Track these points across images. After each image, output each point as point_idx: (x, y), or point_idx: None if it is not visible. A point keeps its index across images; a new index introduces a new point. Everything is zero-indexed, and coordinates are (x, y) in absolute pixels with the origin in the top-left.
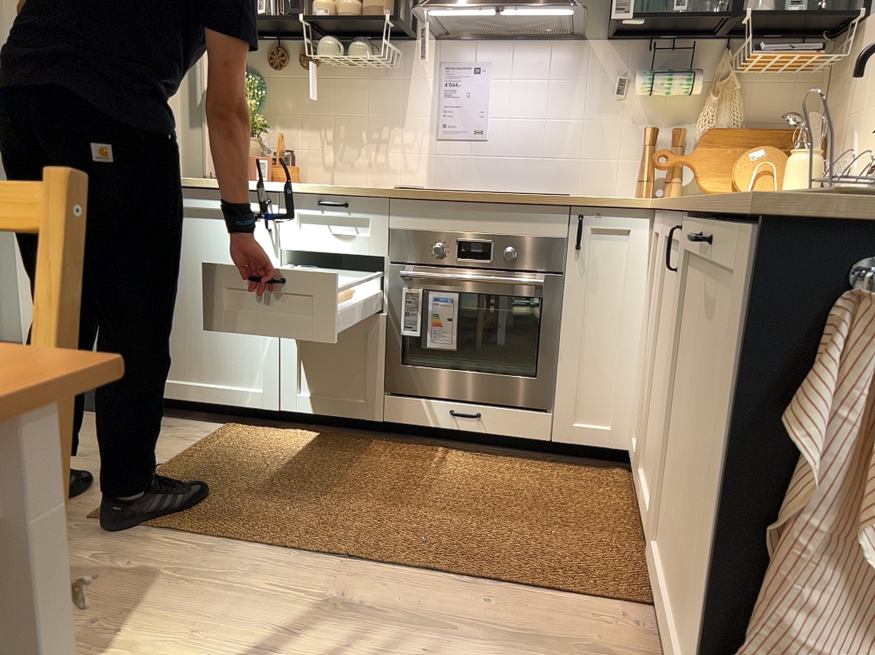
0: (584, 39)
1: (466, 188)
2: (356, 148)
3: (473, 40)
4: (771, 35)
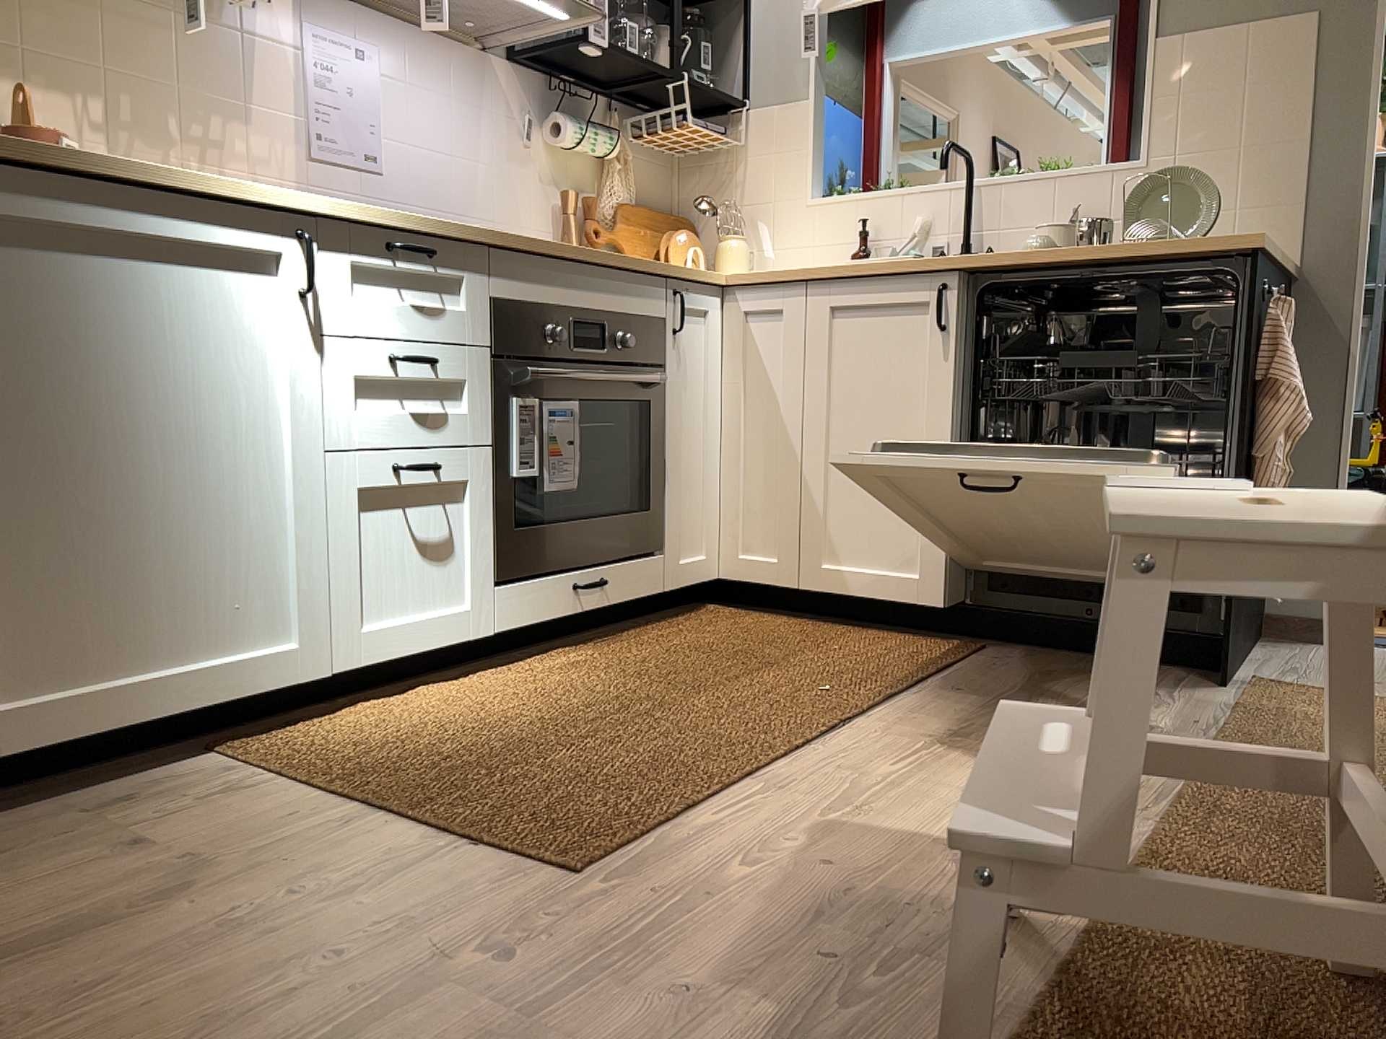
0: (487, 53)
1: None
2: (164, 153)
3: (337, 4)
4: (647, 105)
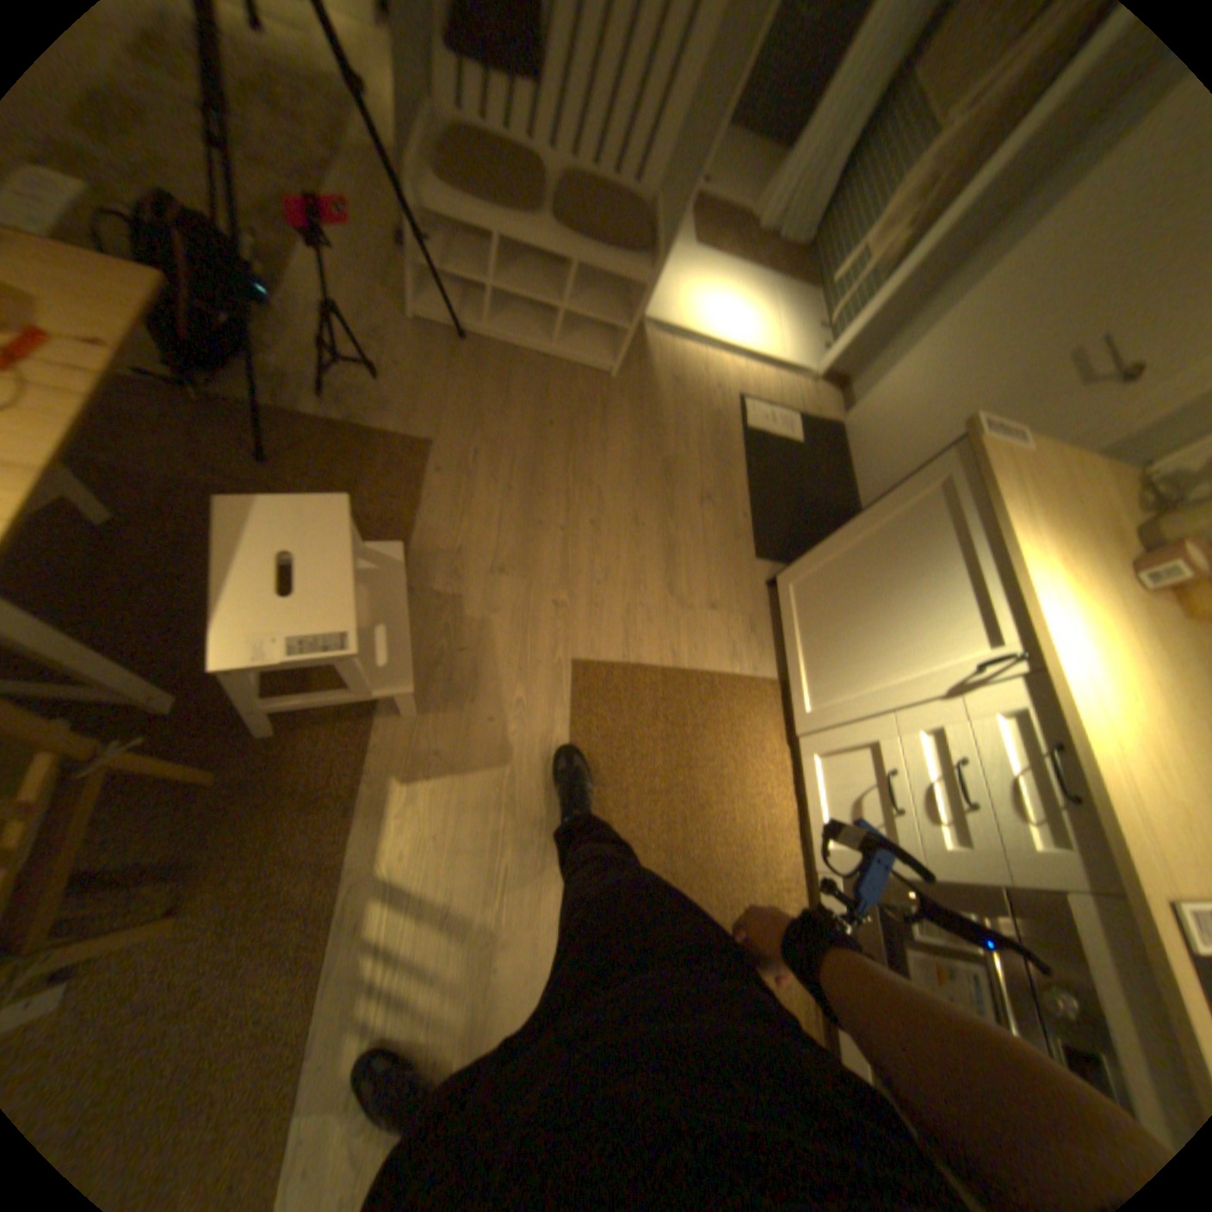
0: None
1: None
2: None
3: None
4: None
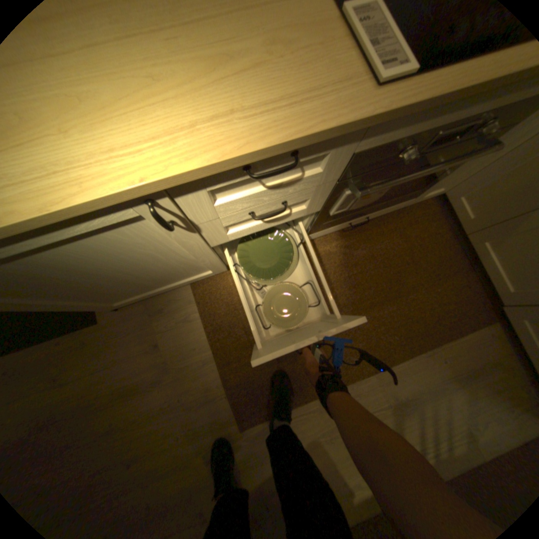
0: None
1: None
2: None
3: None
4: None
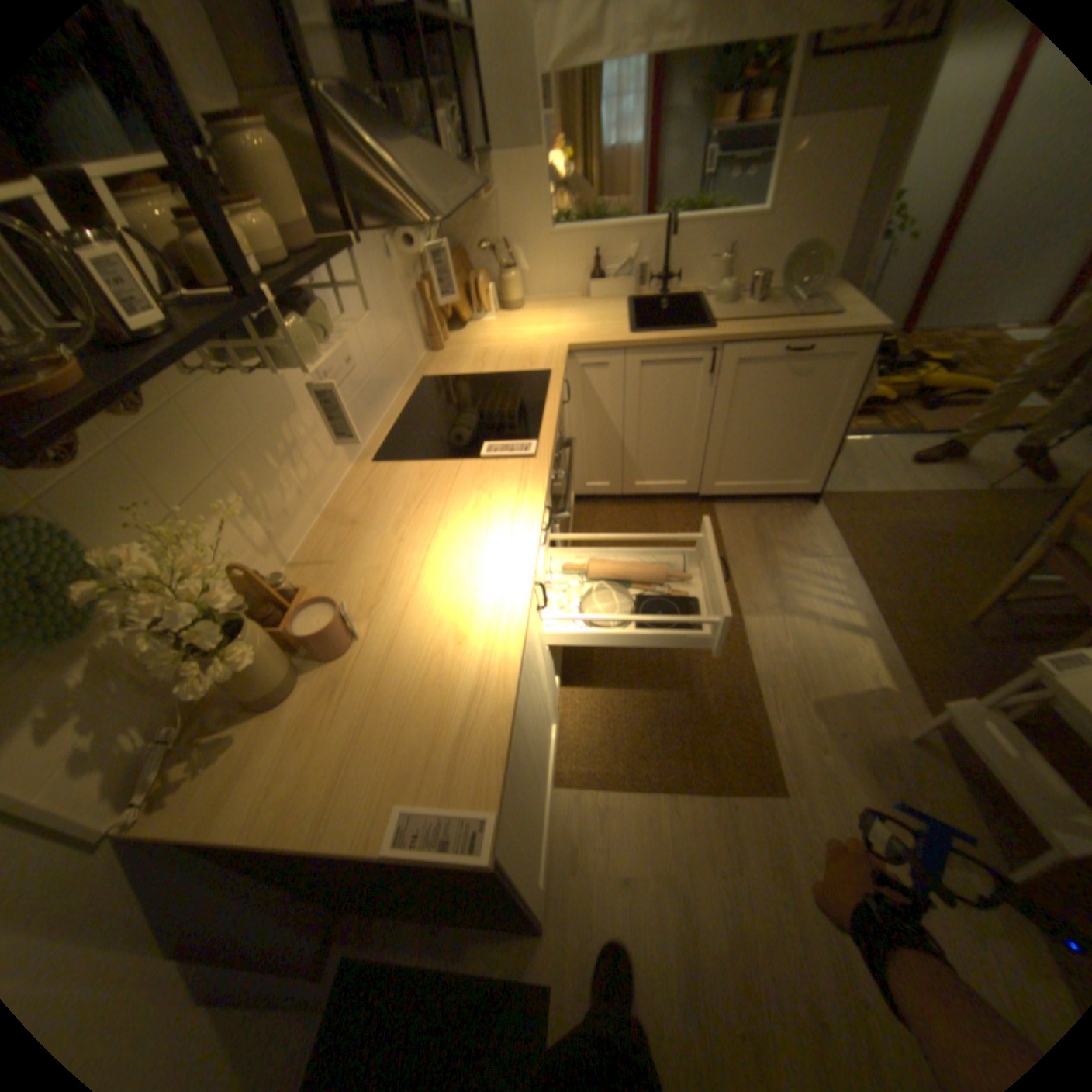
0: None
1: (369, 431)
2: (274, 485)
3: None
4: None
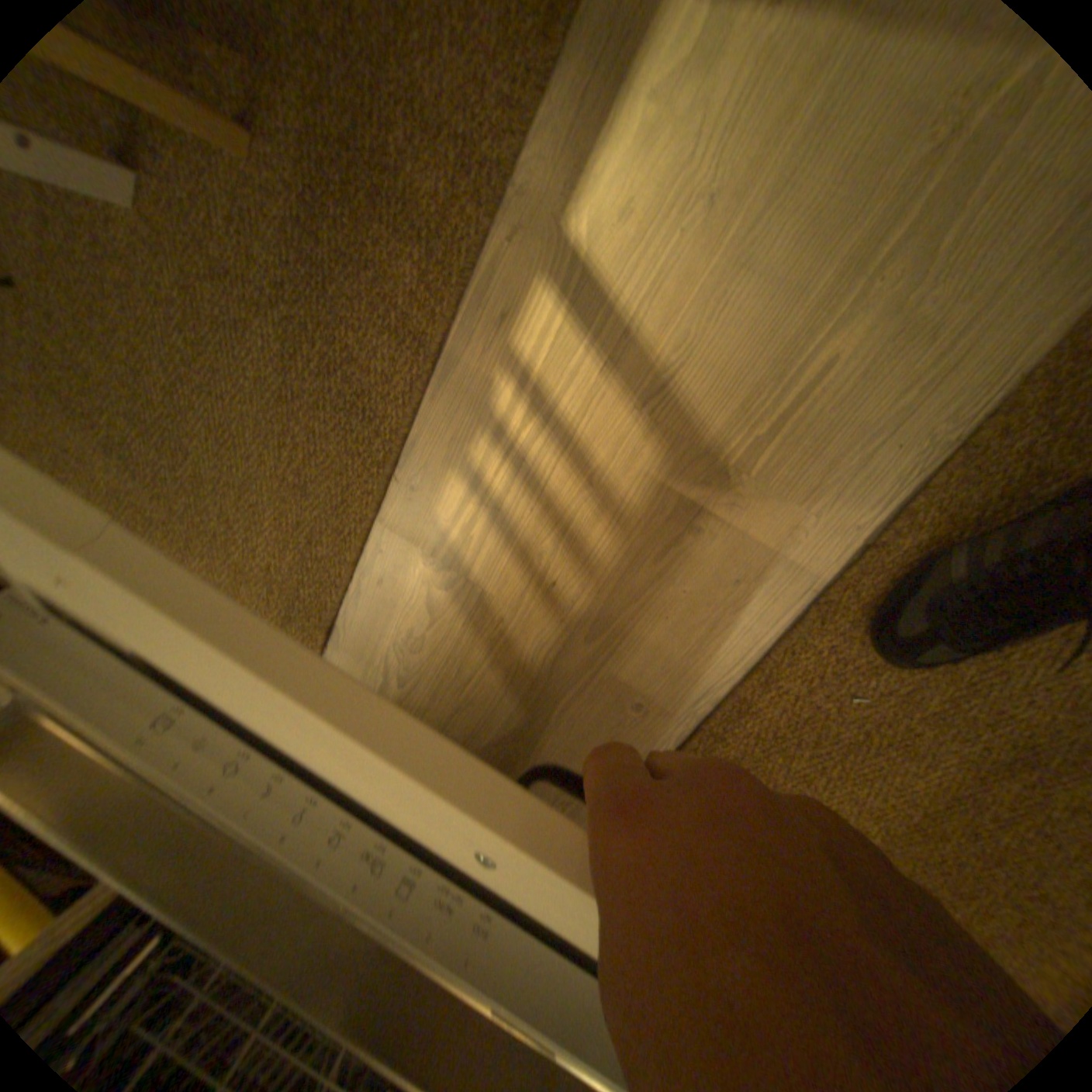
0: None
1: None
2: None
3: None
4: None
